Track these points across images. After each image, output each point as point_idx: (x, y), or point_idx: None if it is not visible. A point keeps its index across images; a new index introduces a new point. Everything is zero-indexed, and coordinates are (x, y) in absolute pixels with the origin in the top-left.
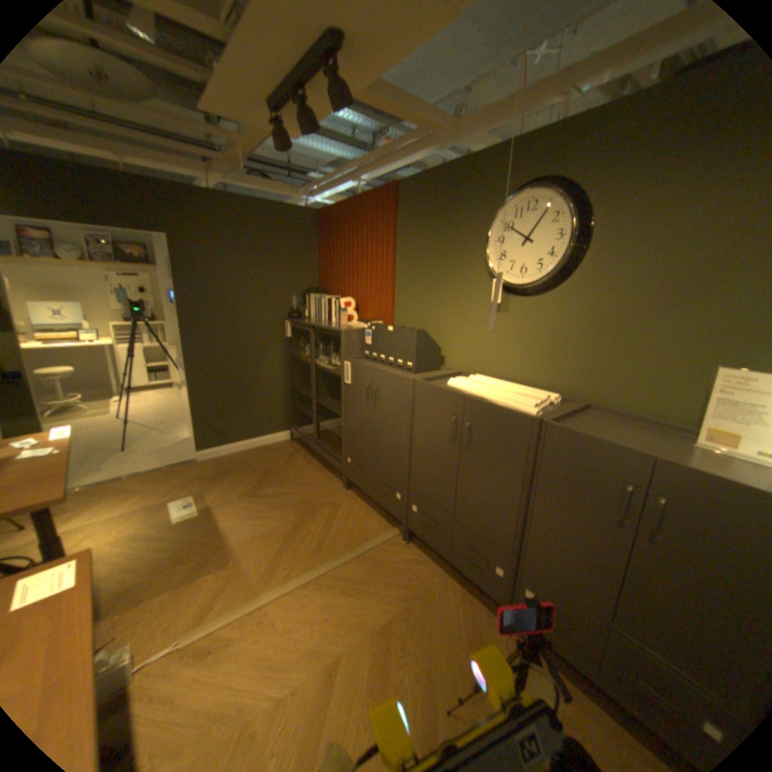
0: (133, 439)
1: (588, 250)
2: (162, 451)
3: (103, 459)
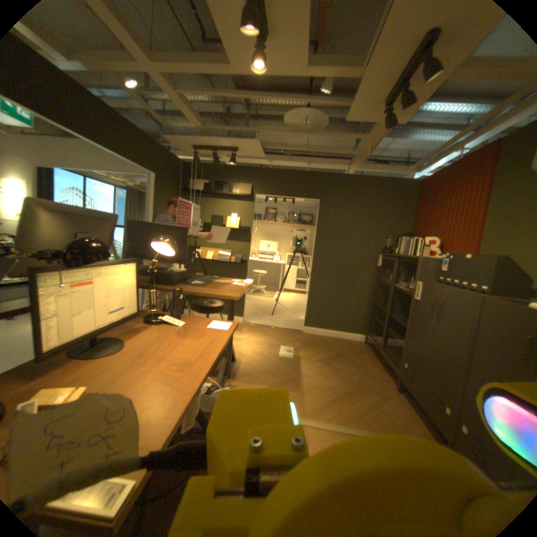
0: (276, 310)
1: None
2: (287, 320)
3: (261, 314)
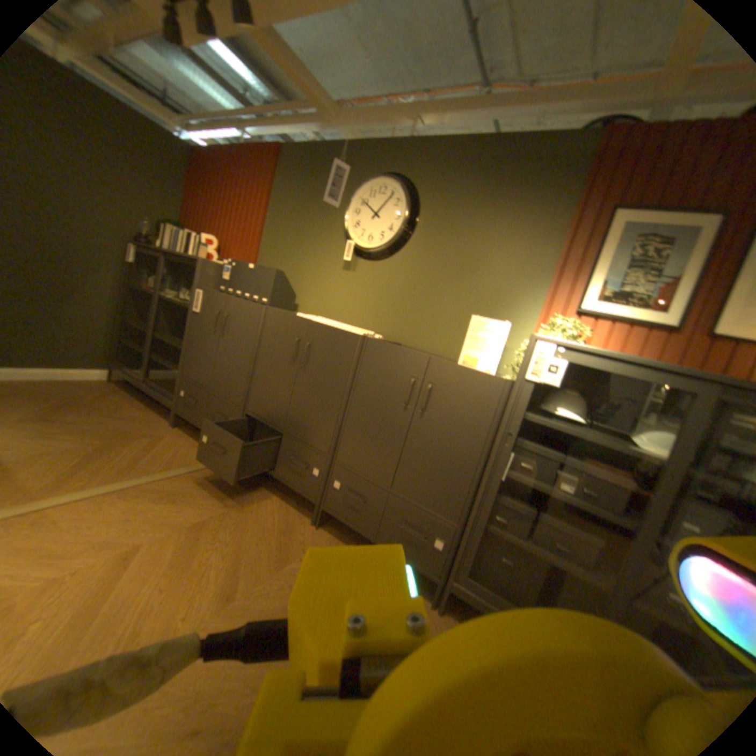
0: None
1: (414, 231)
2: None
3: None
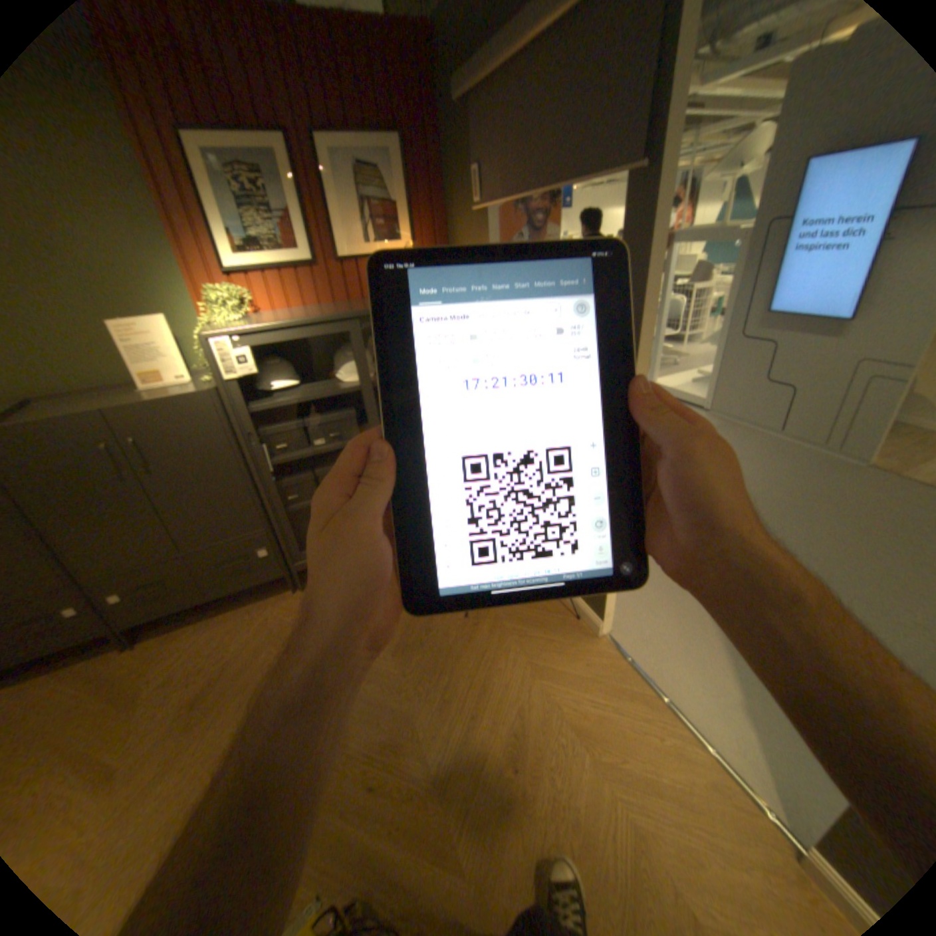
0: None
1: None
2: None
3: None
